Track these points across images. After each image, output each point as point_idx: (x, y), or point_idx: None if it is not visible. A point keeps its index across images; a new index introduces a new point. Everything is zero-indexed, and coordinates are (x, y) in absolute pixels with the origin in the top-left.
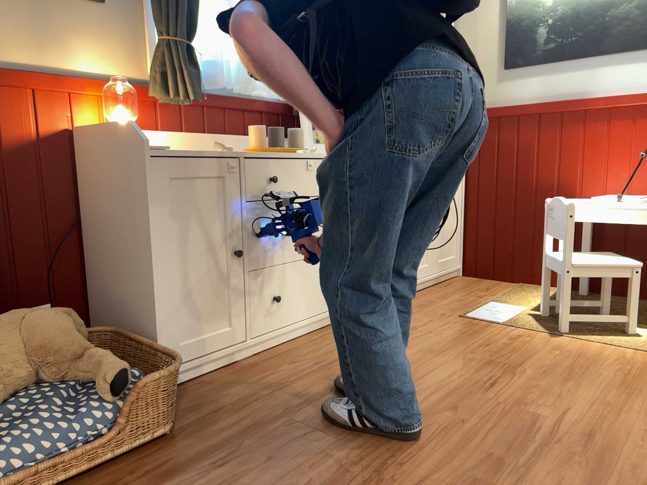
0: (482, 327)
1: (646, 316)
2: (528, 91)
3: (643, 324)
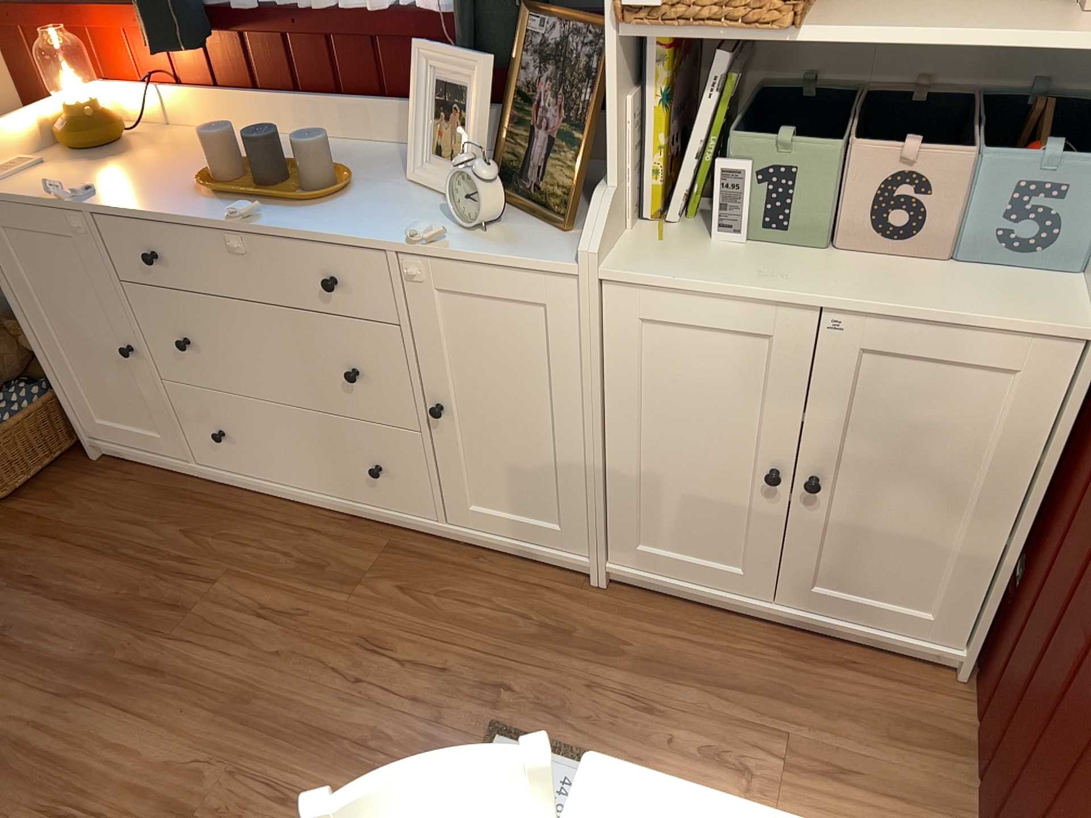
0: None
1: None
2: None
3: None
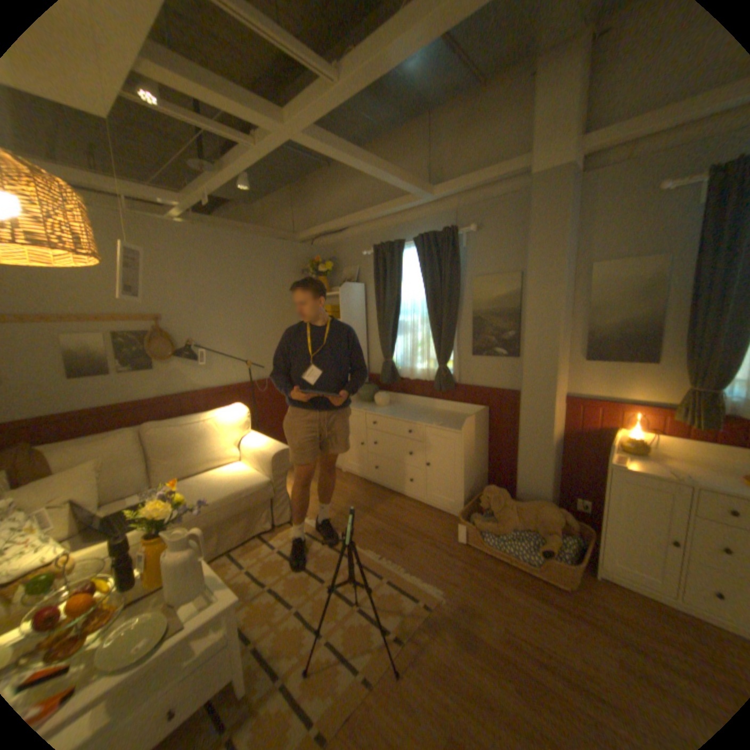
0: None
1: None
2: None
3: None
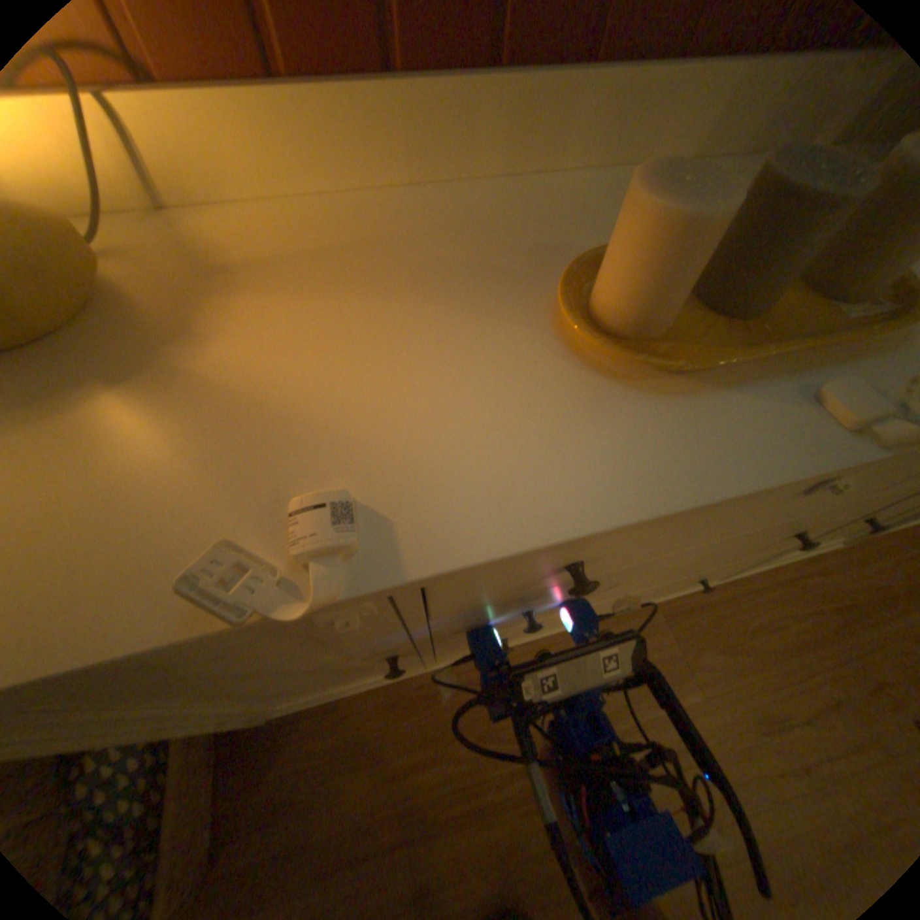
0: None
1: None
2: None
3: None
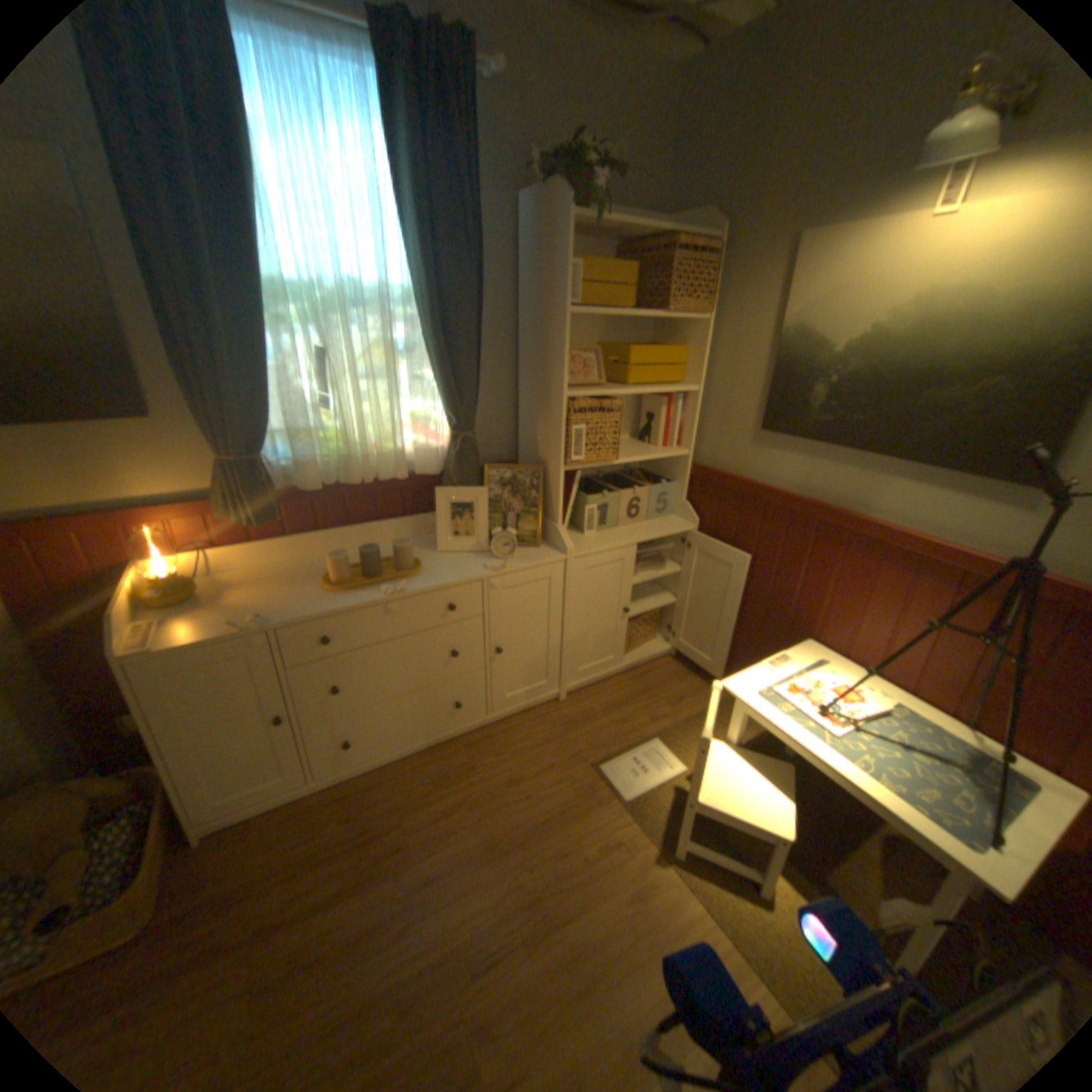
0: (595, 805)
1: (829, 854)
2: (787, 472)
3: (803, 879)
